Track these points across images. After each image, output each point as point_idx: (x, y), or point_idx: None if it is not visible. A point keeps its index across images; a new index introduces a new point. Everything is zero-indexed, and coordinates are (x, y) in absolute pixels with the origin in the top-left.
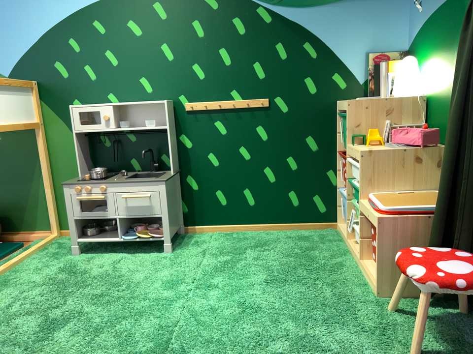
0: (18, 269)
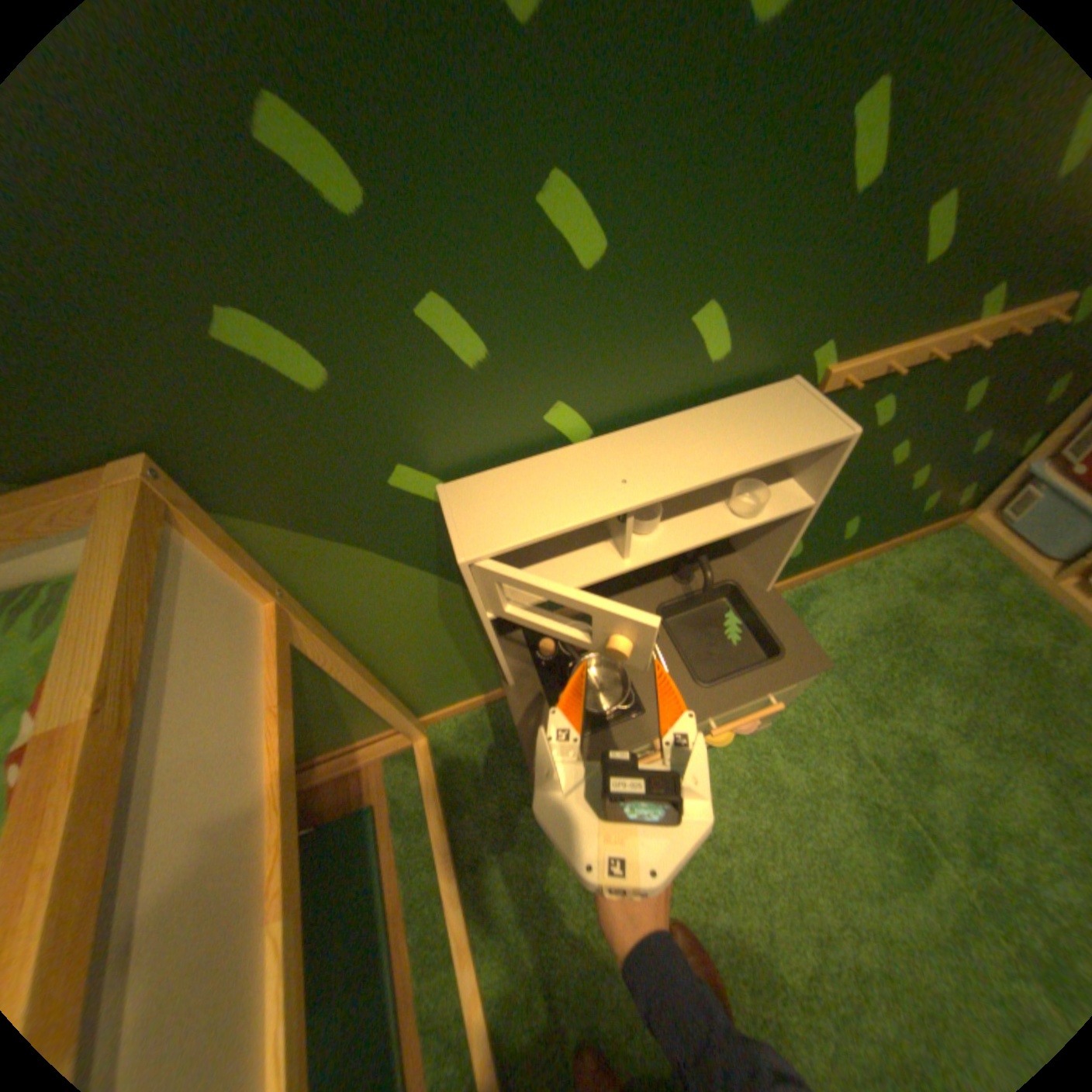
0: (490, 934)
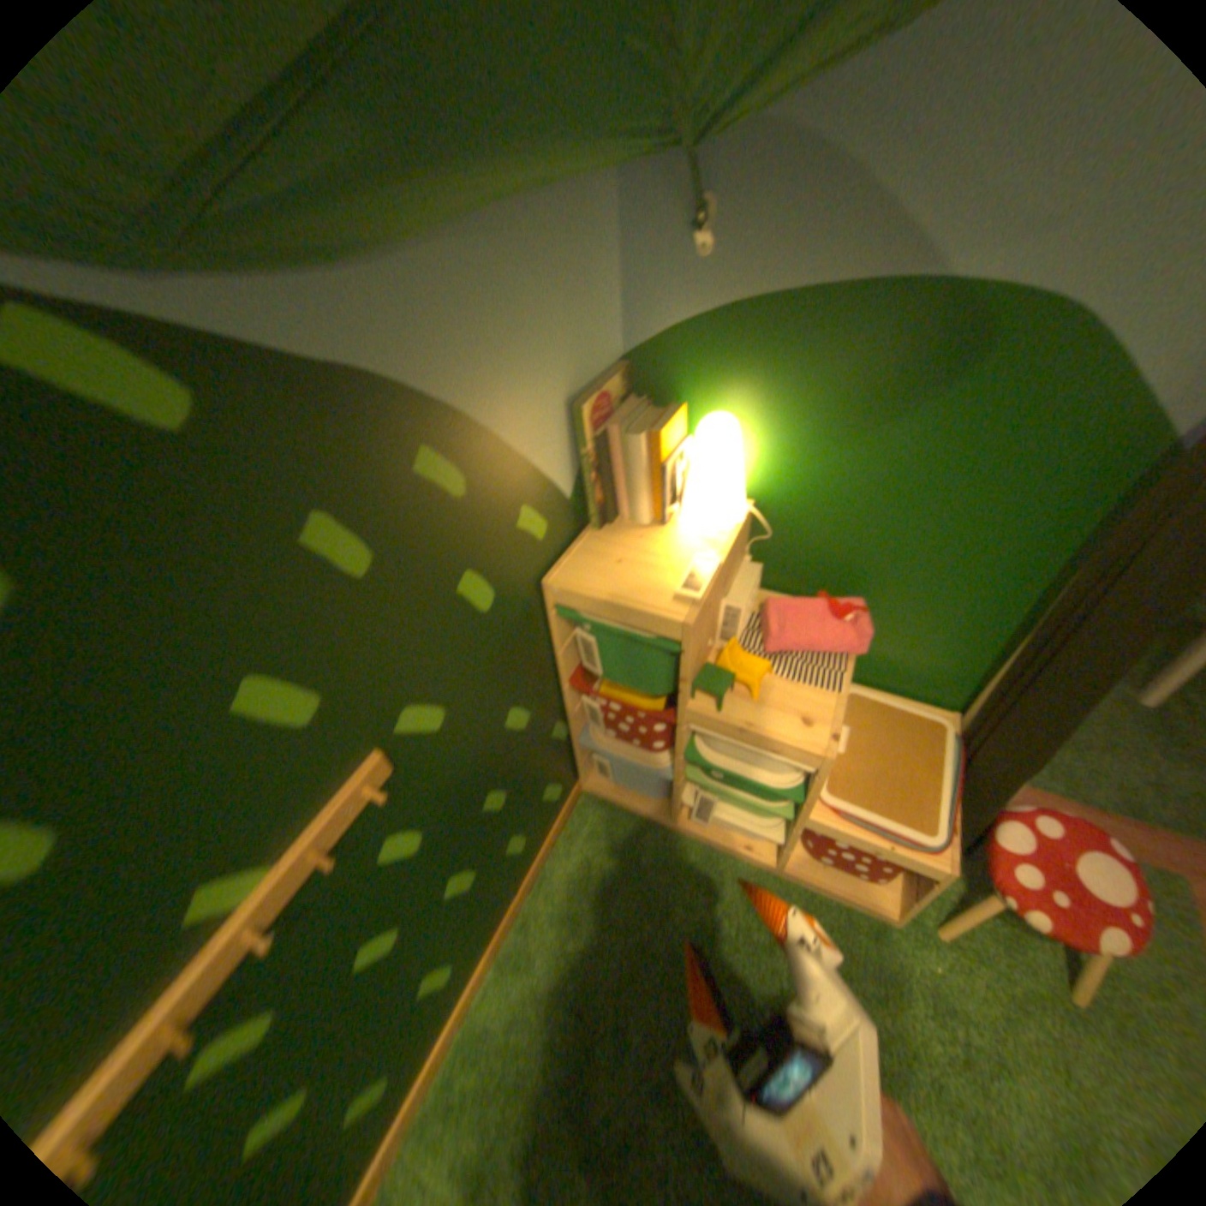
0: None
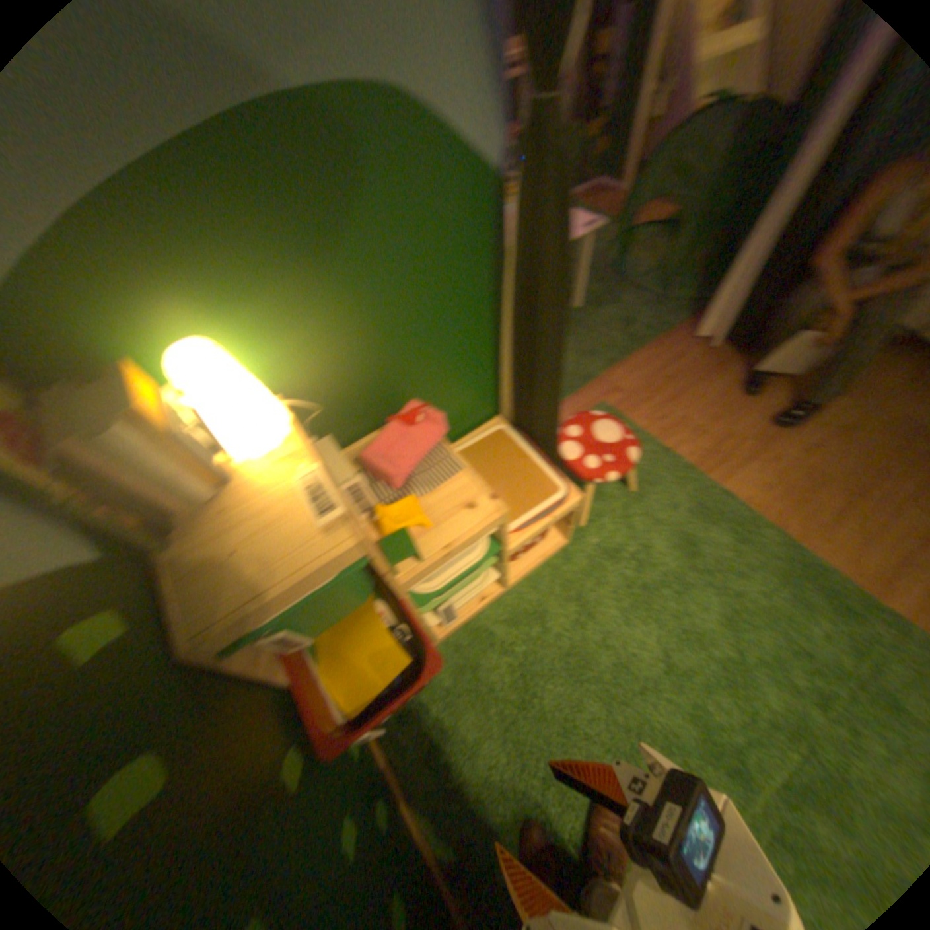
0: None
